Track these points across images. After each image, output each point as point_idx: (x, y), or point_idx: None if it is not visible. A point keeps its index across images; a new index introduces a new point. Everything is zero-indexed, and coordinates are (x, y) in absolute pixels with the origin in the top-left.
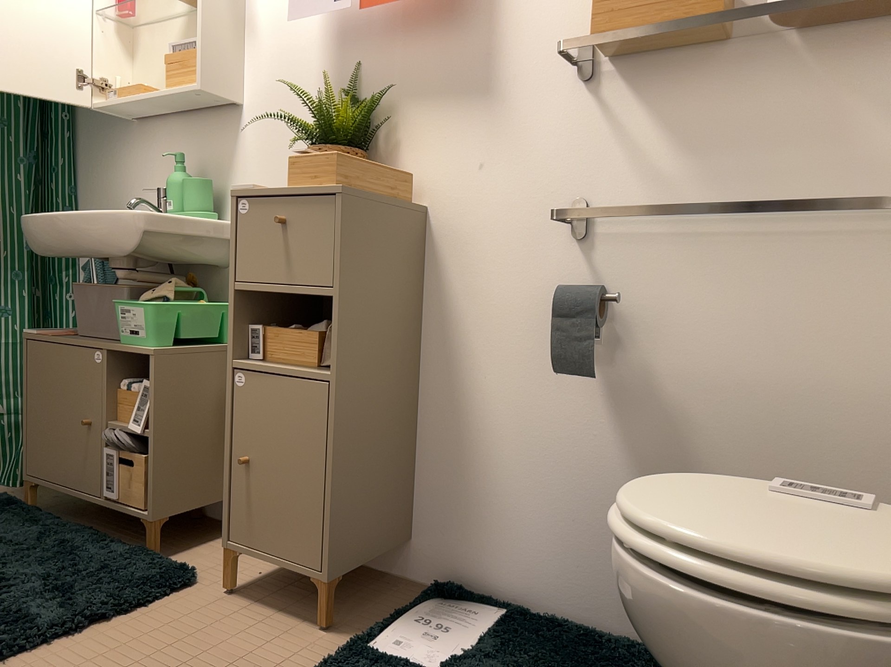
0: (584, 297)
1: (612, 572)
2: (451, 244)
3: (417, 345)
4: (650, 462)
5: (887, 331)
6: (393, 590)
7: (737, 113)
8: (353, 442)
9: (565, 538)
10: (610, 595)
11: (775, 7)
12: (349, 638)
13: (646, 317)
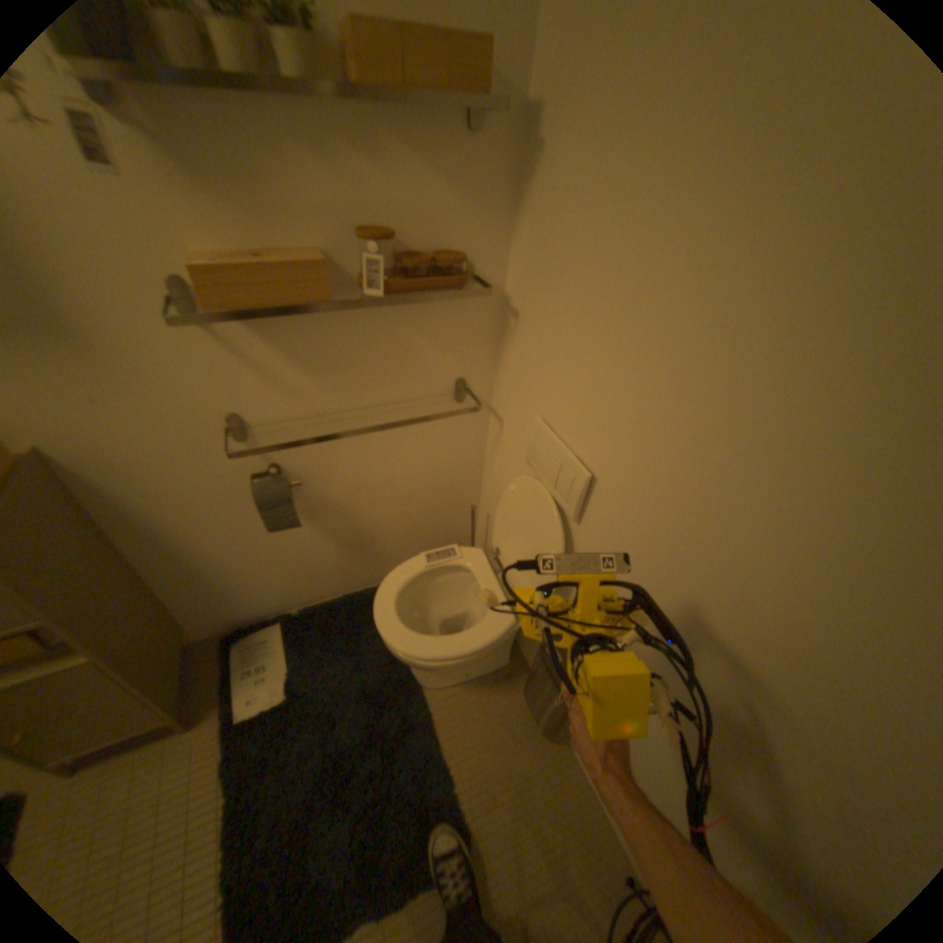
0: (283, 495)
1: (330, 578)
2: (100, 469)
3: (113, 546)
4: (339, 533)
5: (443, 446)
6: (196, 665)
7: (349, 342)
8: (135, 660)
9: (299, 580)
10: (332, 586)
11: (380, 294)
12: (218, 731)
13: (316, 472)
